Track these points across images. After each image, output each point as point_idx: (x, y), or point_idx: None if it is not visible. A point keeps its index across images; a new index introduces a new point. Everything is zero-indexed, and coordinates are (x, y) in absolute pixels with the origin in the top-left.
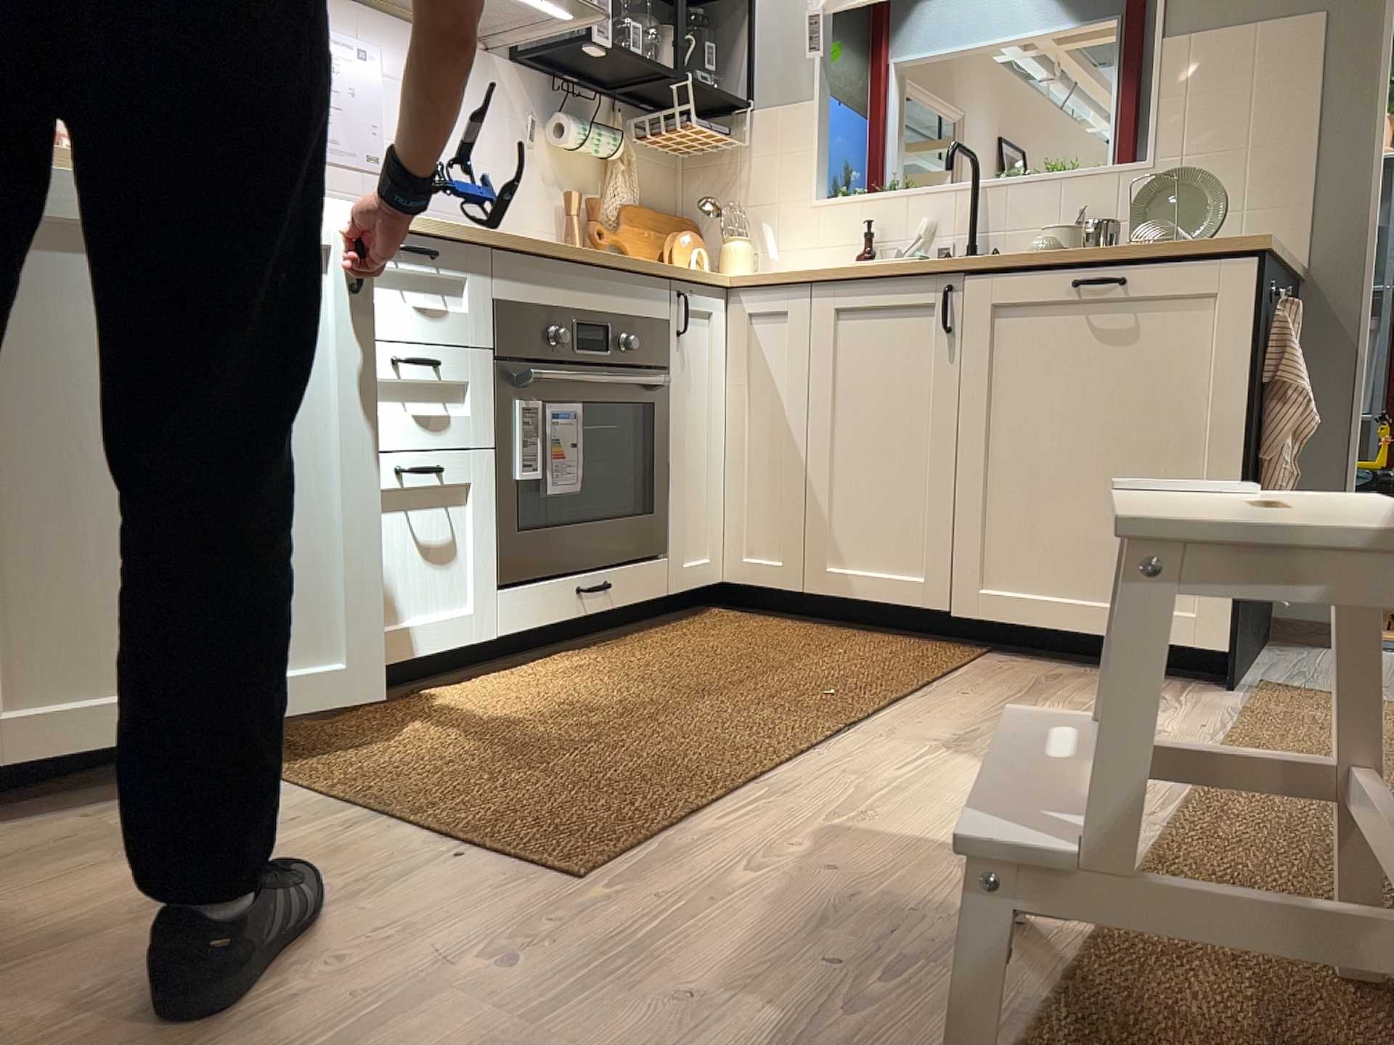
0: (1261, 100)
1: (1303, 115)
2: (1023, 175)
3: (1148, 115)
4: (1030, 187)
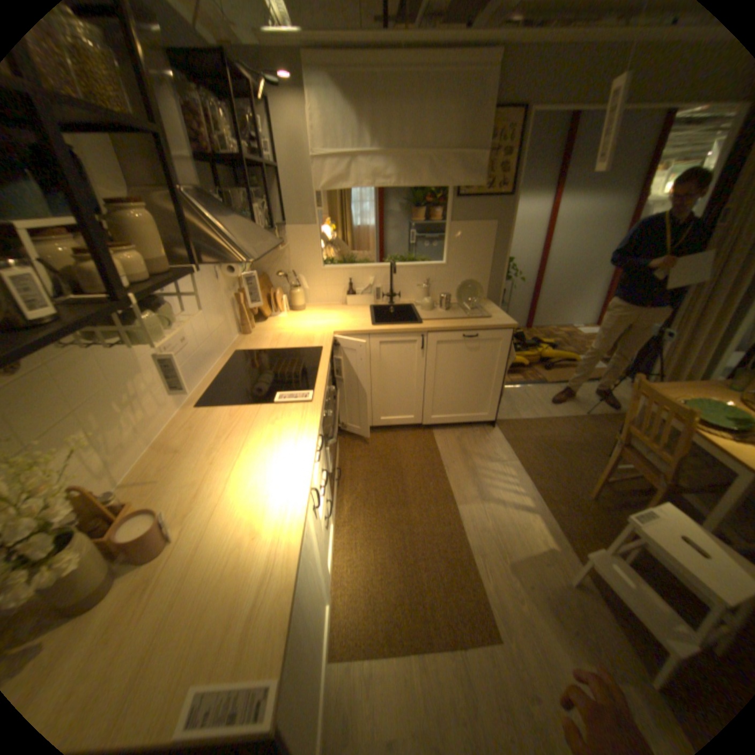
0: (479, 246)
1: (490, 252)
2: (397, 255)
3: (446, 247)
4: (407, 267)
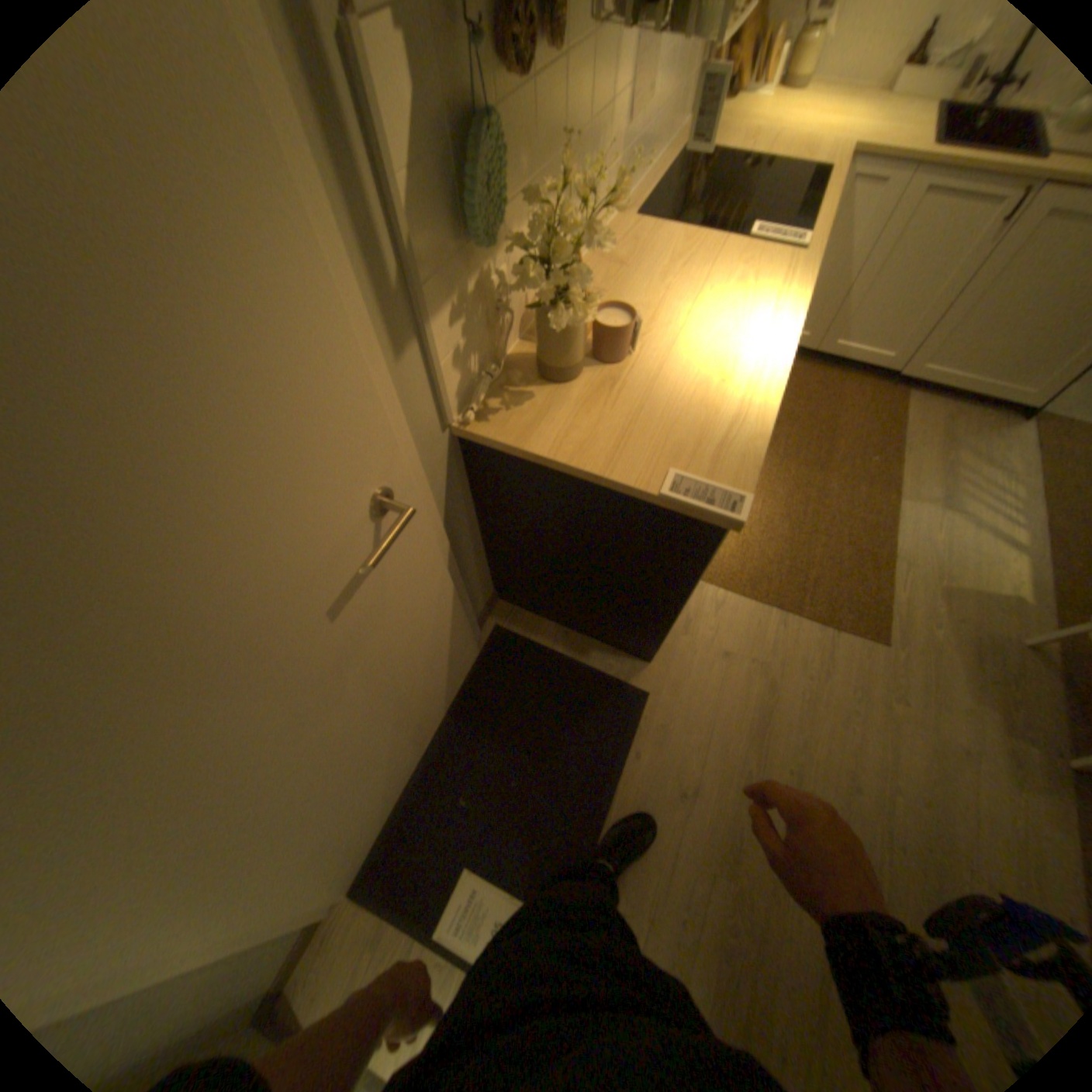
0: None
1: None
2: None
3: None
4: None
